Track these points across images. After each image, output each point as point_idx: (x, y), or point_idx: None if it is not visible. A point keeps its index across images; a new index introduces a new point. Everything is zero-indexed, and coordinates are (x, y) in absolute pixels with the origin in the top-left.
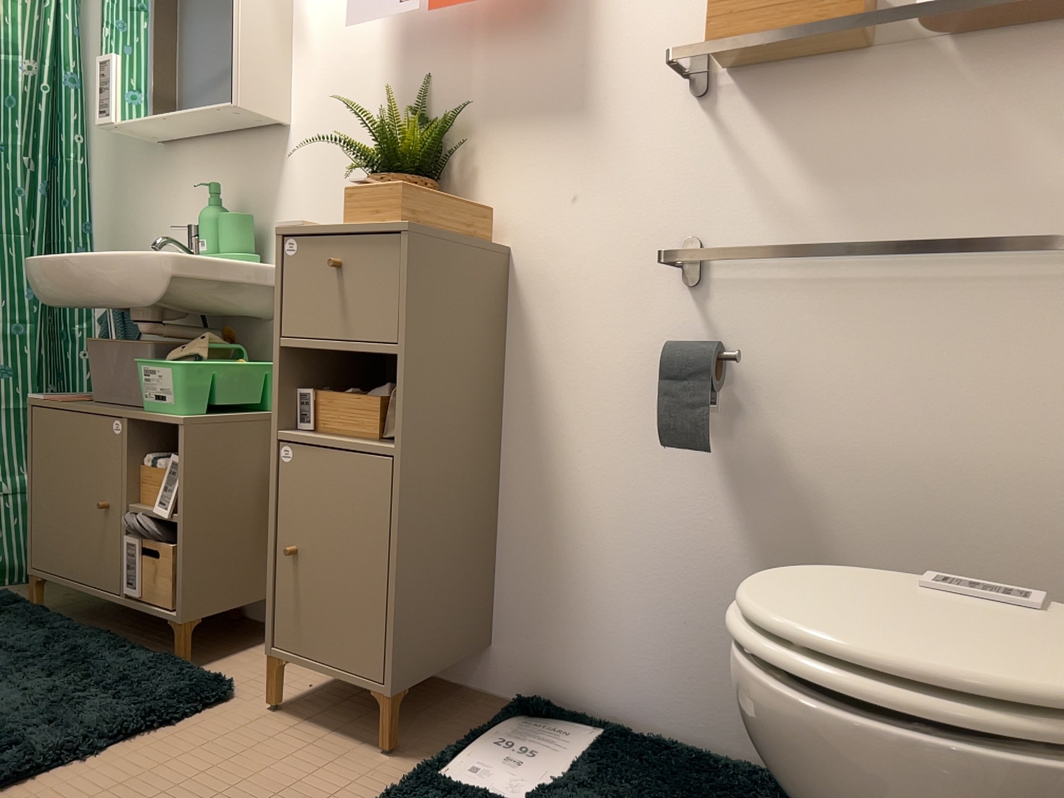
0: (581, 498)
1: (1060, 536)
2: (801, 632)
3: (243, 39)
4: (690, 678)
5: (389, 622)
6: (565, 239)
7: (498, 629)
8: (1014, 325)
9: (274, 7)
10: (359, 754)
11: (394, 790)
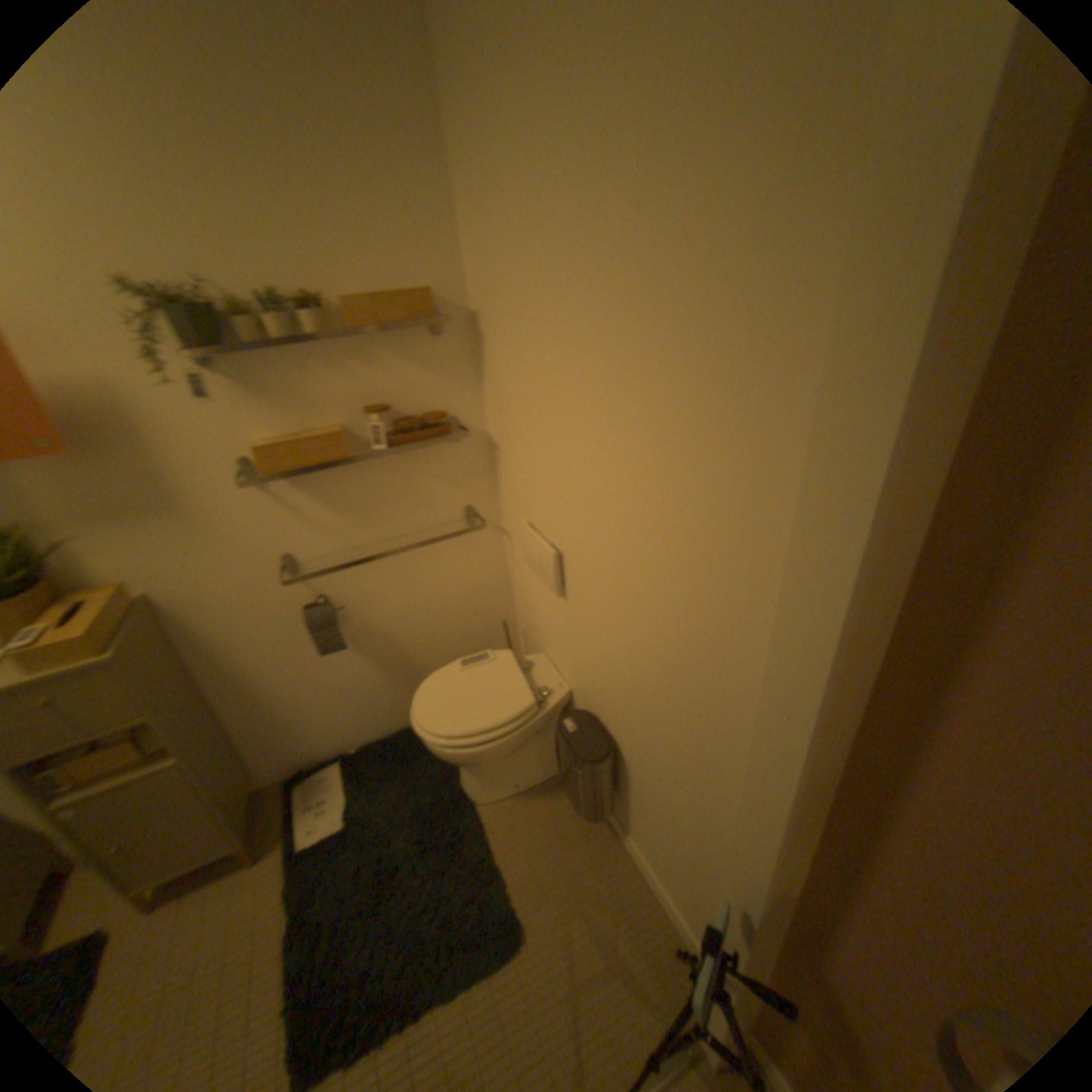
0: (269, 690)
1: (472, 608)
2: (449, 731)
3: None
4: (361, 720)
5: (218, 827)
6: (186, 578)
7: (247, 765)
8: (439, 550)
9: None
10: (233, 882)
11: (275, 878)
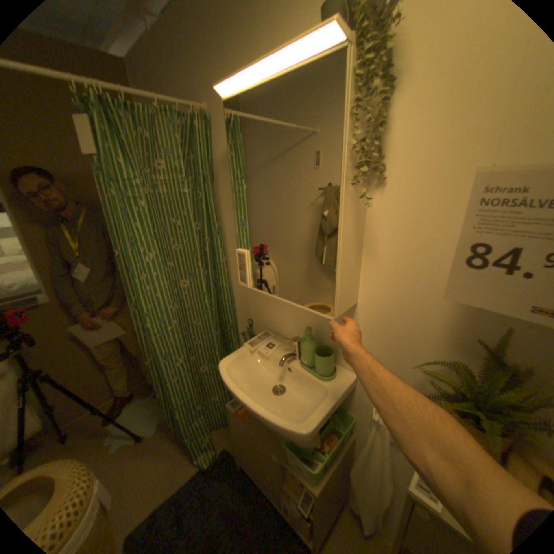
0: None
1: None
2: None
3: (340, 274)
4: None
5: None
6: None
7: None
8: None
9: (355, 238)
10: None
11: None
